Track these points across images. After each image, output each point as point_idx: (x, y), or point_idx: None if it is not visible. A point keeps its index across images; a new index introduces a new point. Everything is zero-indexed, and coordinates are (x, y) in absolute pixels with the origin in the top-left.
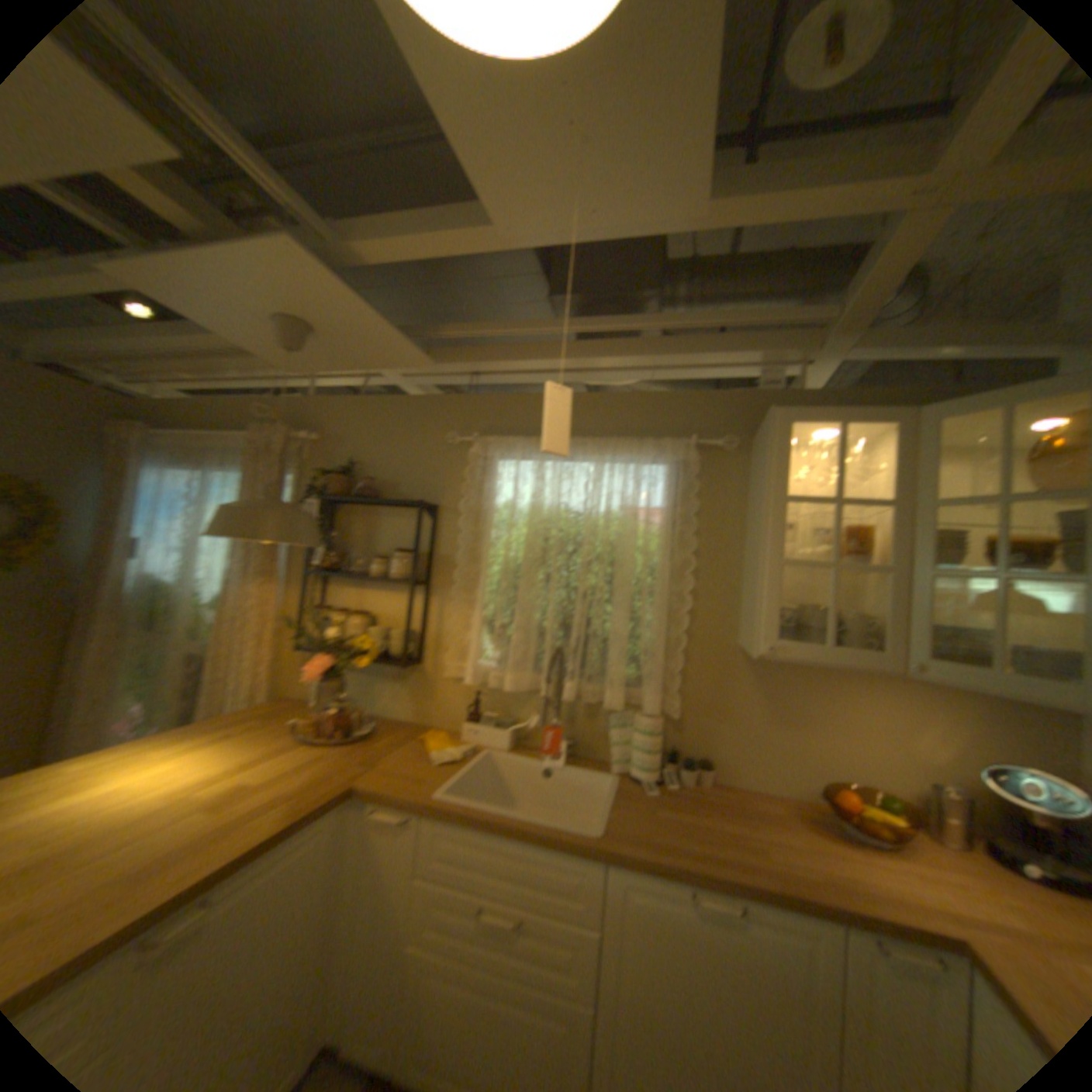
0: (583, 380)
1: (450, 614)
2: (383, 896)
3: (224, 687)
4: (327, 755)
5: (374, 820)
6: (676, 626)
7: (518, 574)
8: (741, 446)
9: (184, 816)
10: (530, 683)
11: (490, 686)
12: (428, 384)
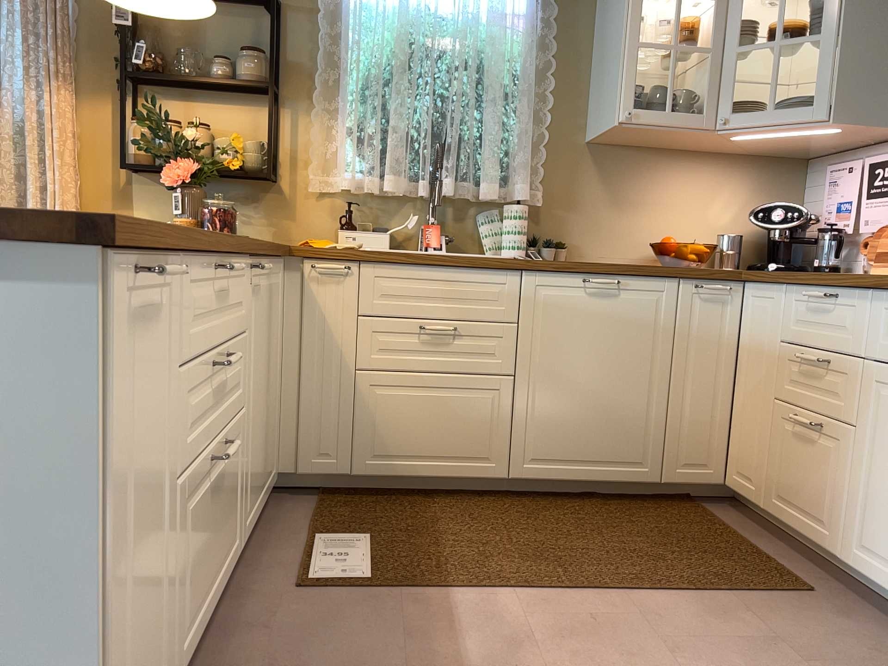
0: None
1: (309, 126)
2: (330, 333)
3: None
4: None
5: (320, 266)
6: (537, 126)
7: (384, 80)
8: None
9: None
10: (407, 185)
11: (368, 189)
12: None
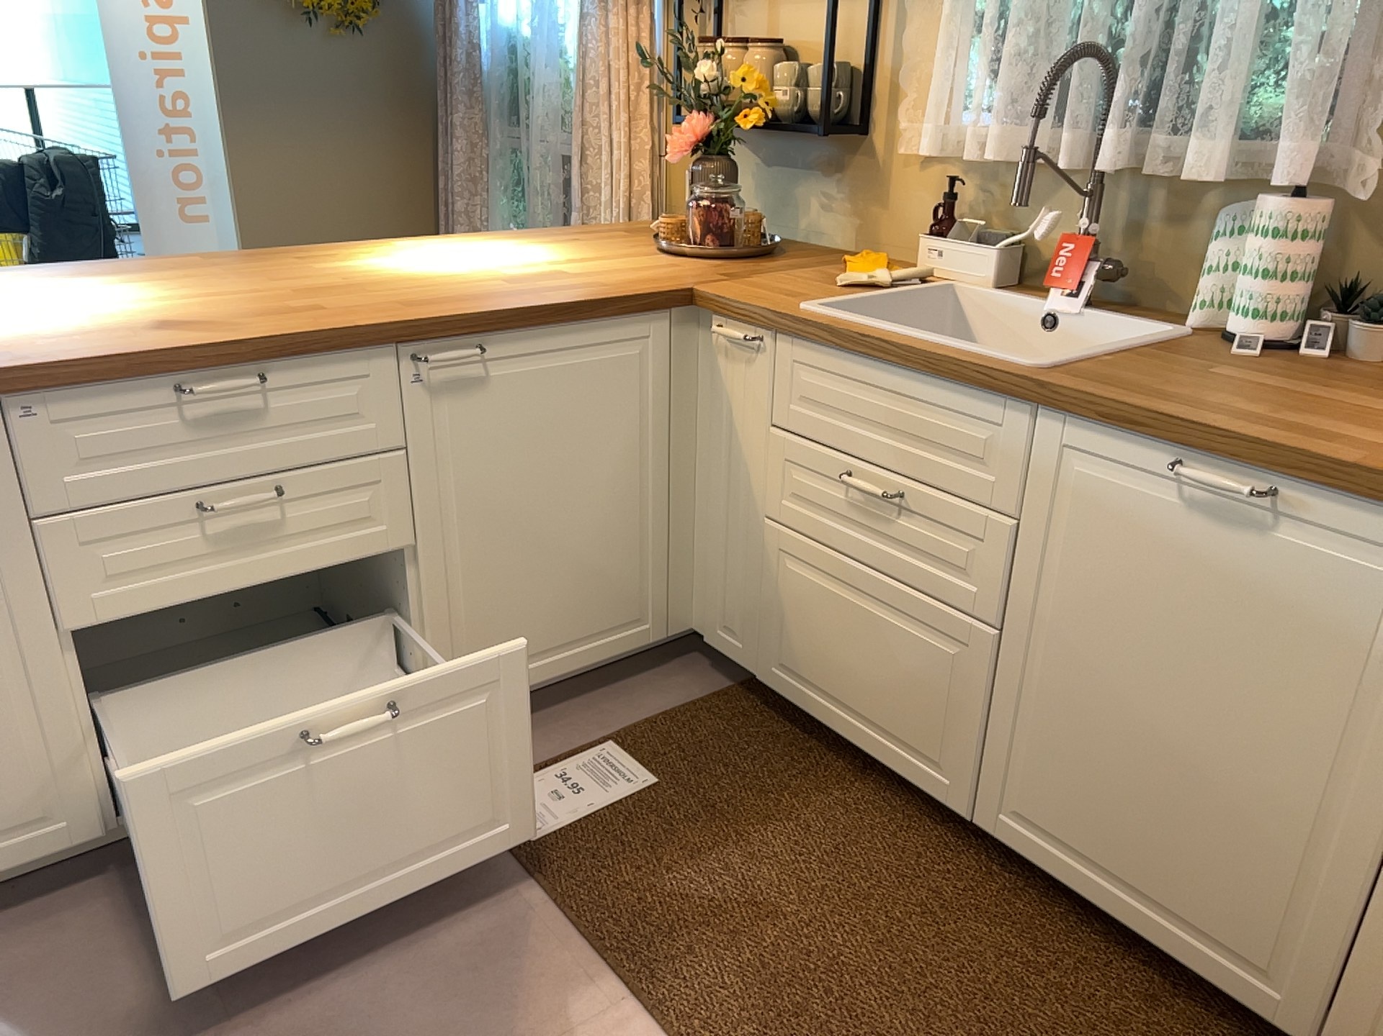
0: None
1: (917, 23)
2: (740, 444)
3: (604, 197)
4: (692, 264)
5: (719, 329)
6: None
7: None
8: None
9: (488, 280)
10: (1046, 147)
11: (966, 158)
12: None
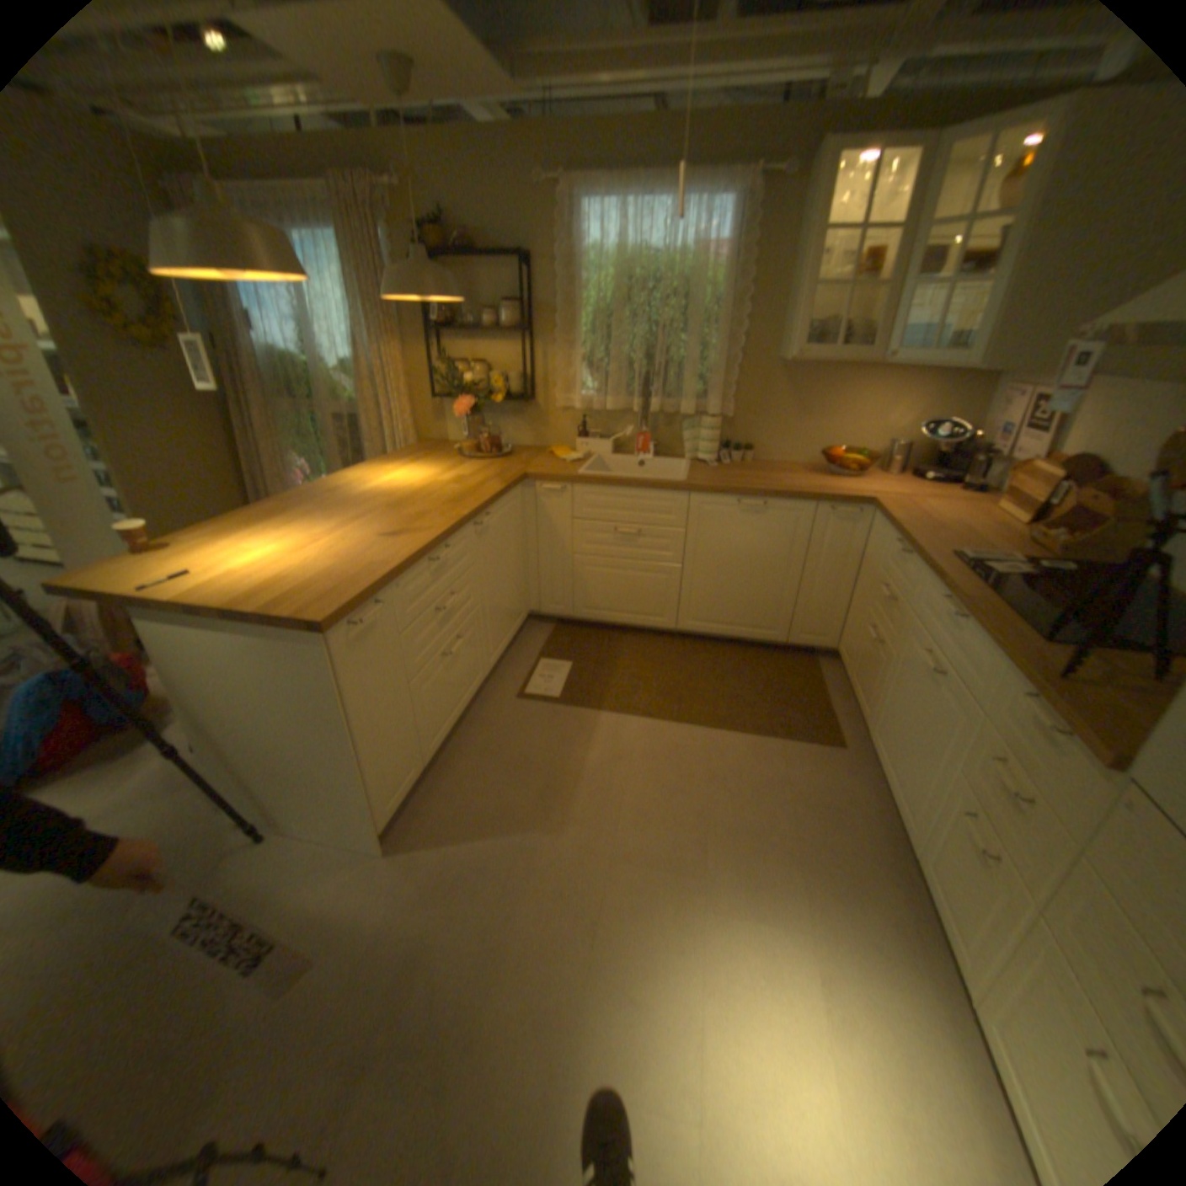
0: (653, 87)
1: (553, 356)
2: (555, 531)
3: (379, 435)
4: (493, 463)
5: (545, 488)
6: (733, 348)
7: (608, 314)
8: (800, 170)
9: (445, 486)
10: (624, 404)
11: (594, 409)
12: (487, 100)
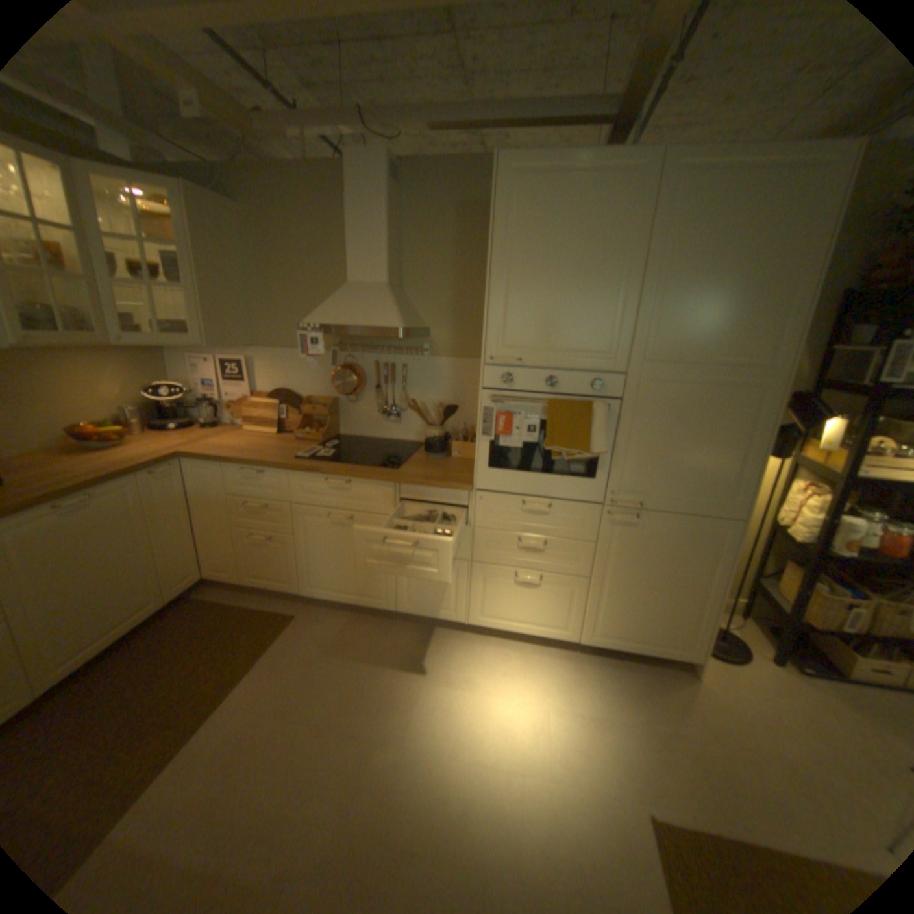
0: None
1: None
2: None
3: None
4: None
5: None
6: None
7: None
8: None
9: None
10: None
11: None
12: None
